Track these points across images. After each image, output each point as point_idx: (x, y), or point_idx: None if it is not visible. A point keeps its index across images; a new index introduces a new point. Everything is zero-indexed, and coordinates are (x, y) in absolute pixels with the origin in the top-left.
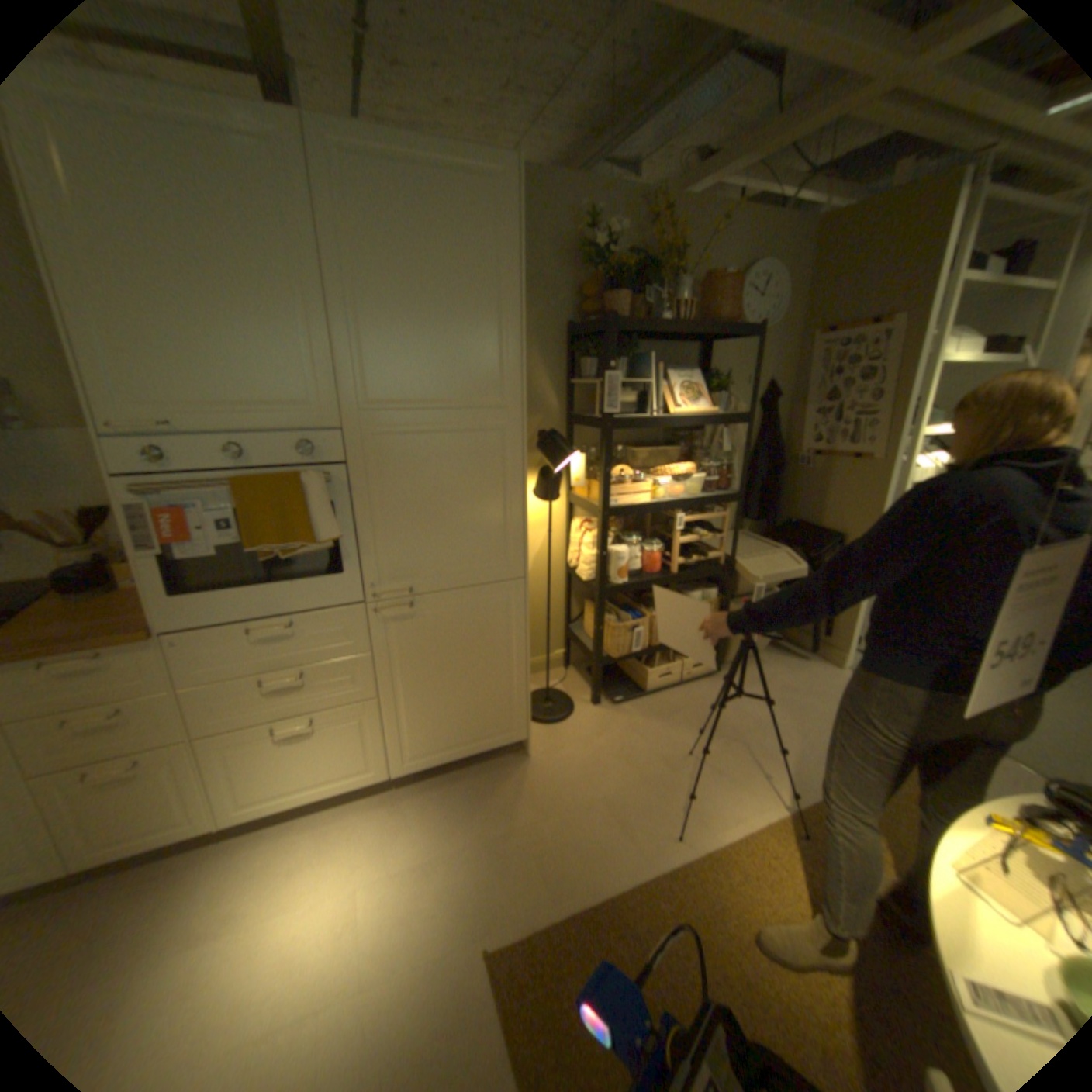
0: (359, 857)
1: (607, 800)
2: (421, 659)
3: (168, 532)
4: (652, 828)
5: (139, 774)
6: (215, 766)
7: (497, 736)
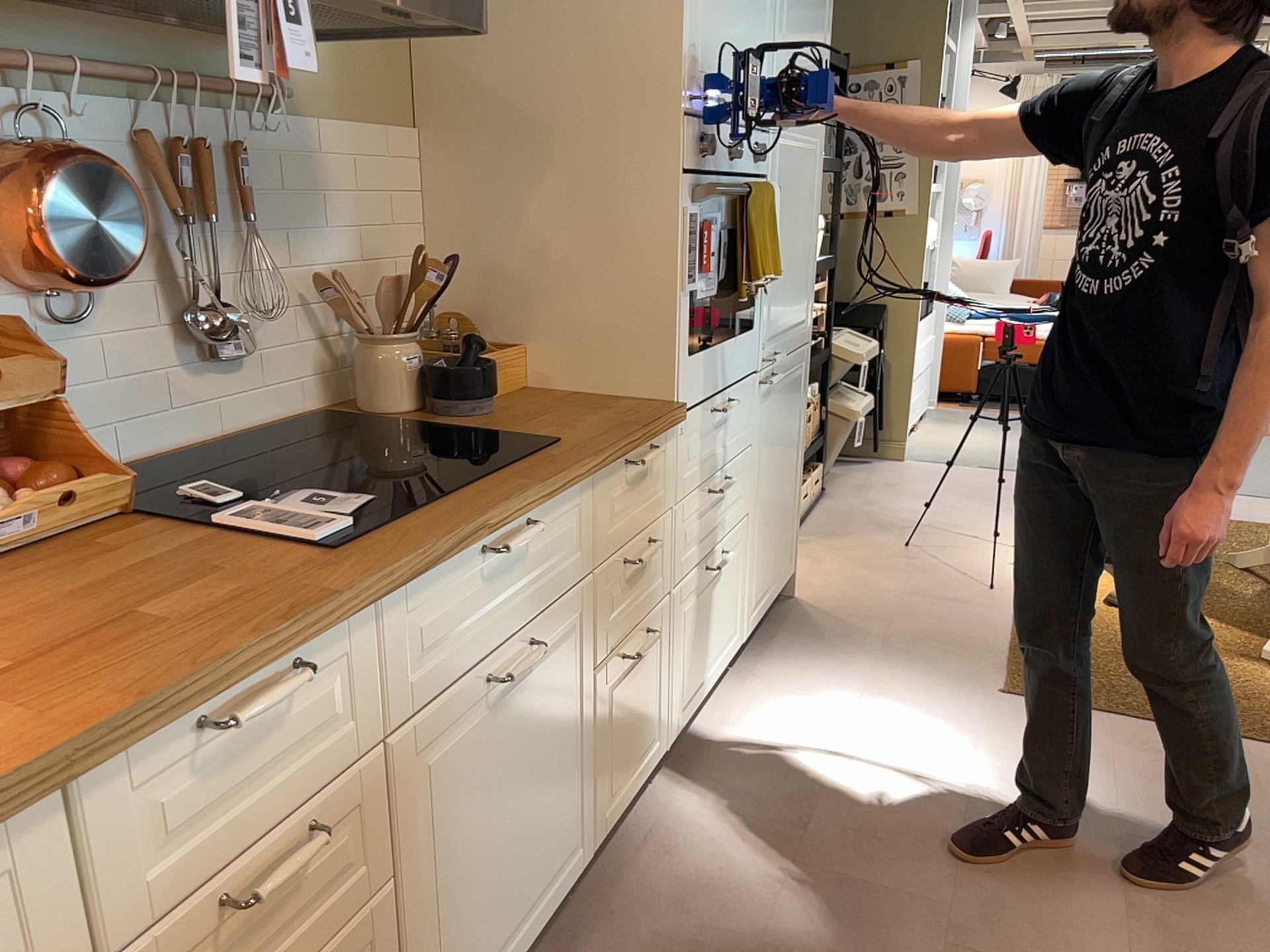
0: (804, 710)
1: (903, 591)
2: (769, 454)
3: (705, 257)
4: (959, 590)
5: (645, 649)
6: (678, 630)
7: (784, 566)
